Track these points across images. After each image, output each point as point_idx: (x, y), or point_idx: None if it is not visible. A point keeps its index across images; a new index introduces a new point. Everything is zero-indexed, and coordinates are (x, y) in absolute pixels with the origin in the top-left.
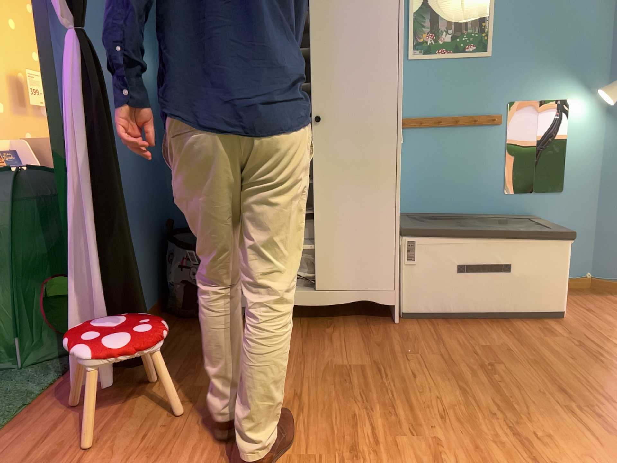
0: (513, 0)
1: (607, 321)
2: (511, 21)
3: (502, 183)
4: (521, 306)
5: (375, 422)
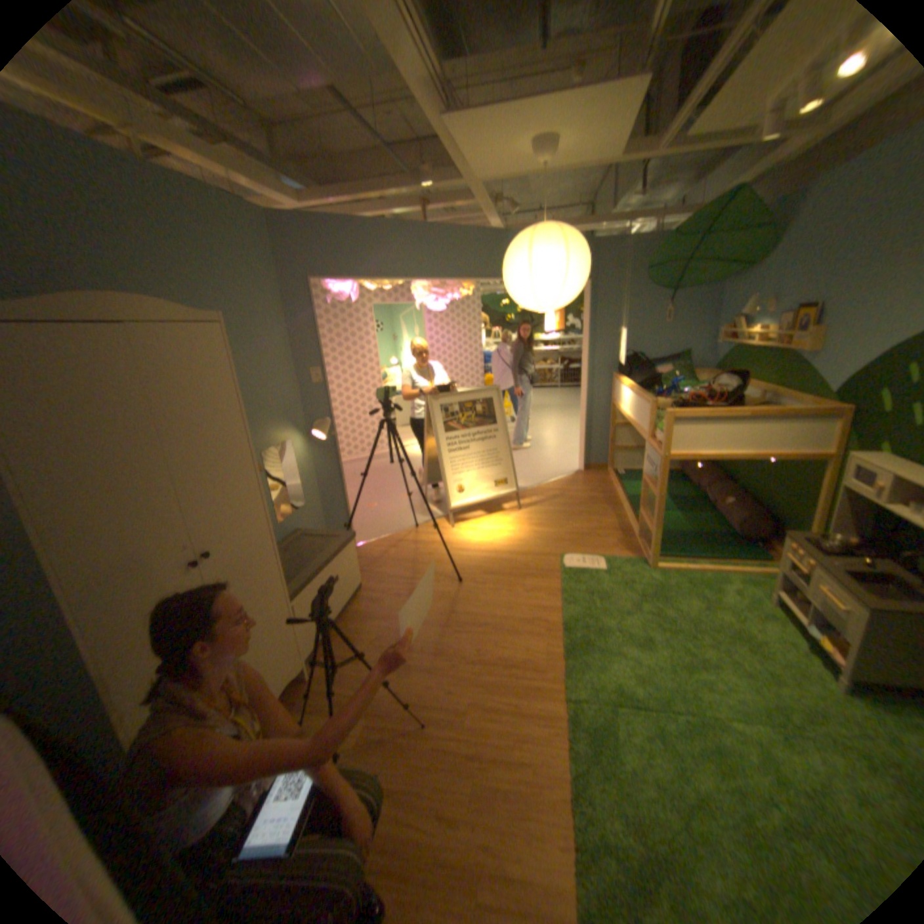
0: (239, 371)
1: (376, 573)
2: (243, 388)
3: (273, 518)
4: (347, 598)
5: (441, 736)
